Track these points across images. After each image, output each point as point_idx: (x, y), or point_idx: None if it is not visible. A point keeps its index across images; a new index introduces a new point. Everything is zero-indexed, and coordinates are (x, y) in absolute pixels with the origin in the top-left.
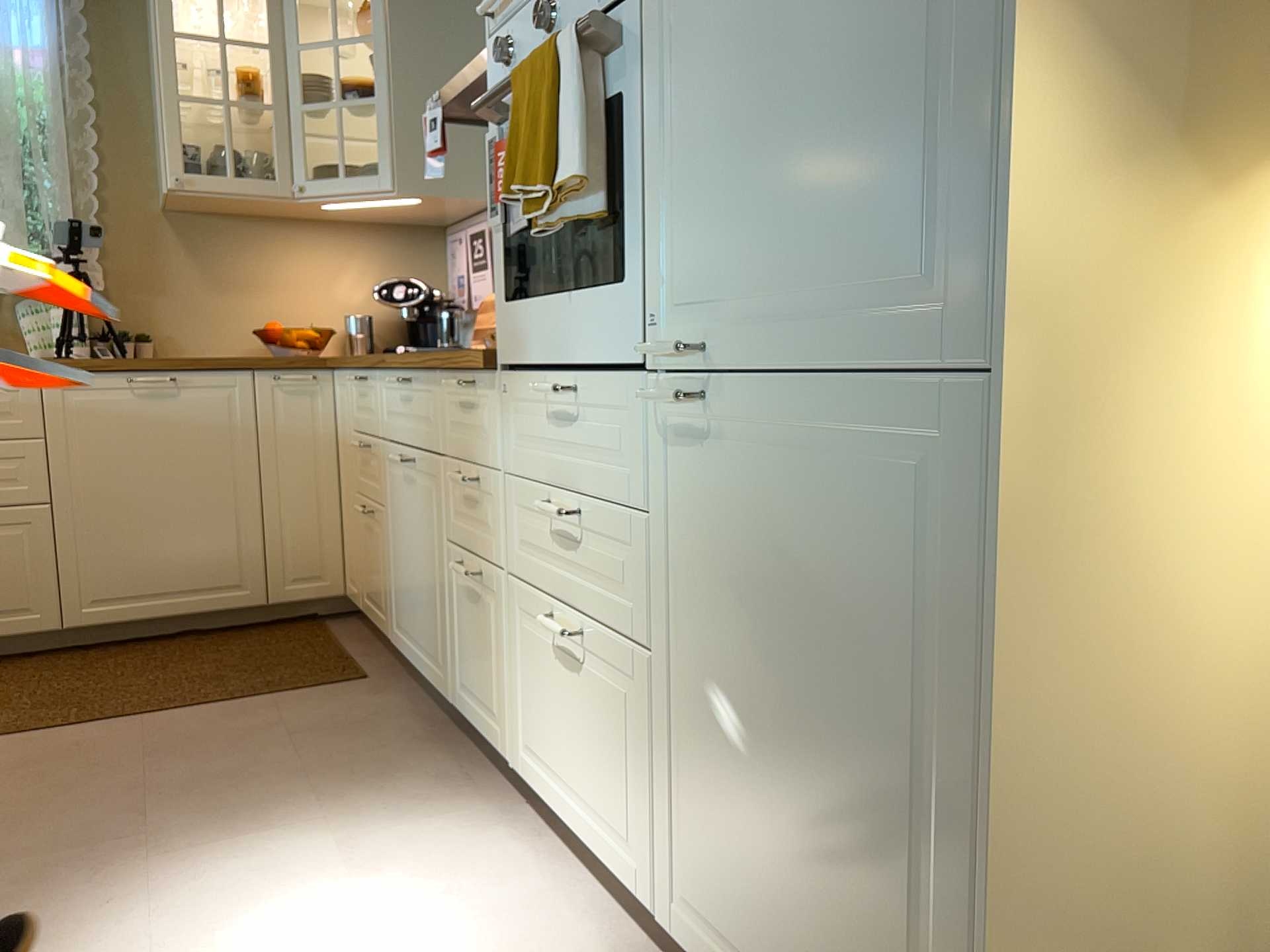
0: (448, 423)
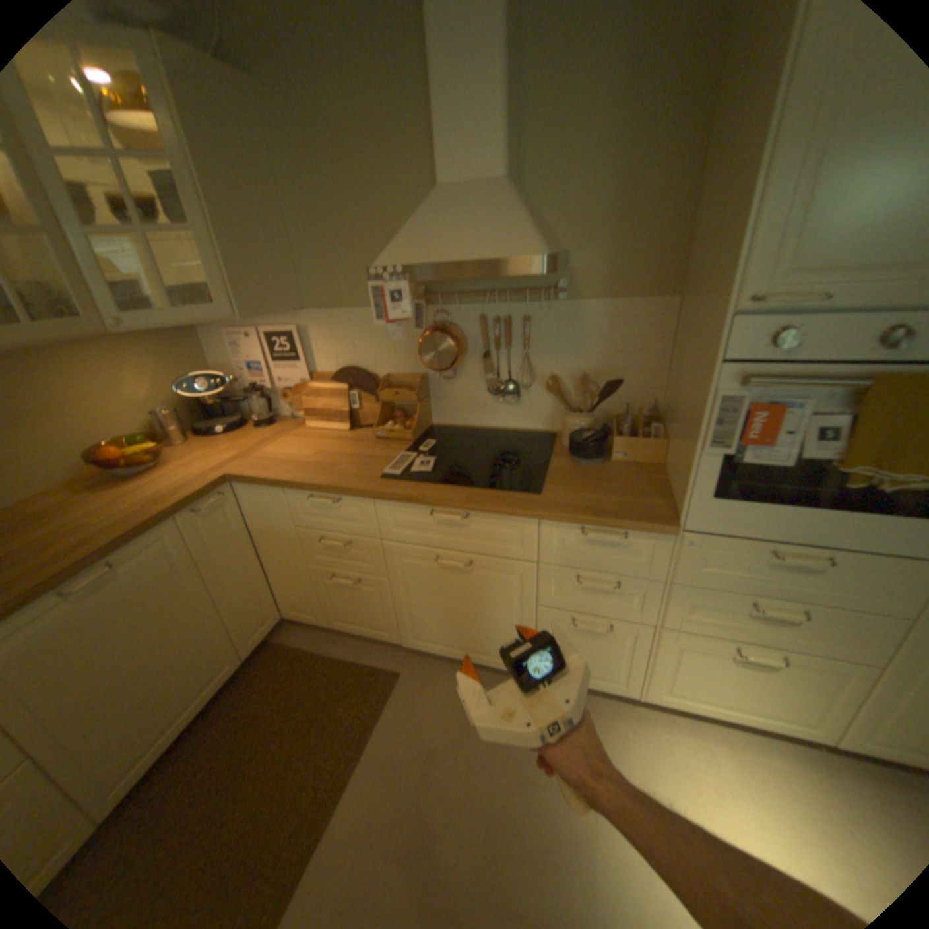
0: (555, 547)
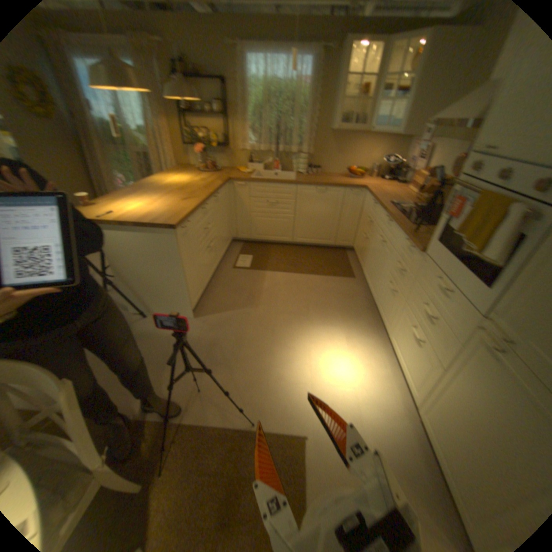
0: (401, 246)
